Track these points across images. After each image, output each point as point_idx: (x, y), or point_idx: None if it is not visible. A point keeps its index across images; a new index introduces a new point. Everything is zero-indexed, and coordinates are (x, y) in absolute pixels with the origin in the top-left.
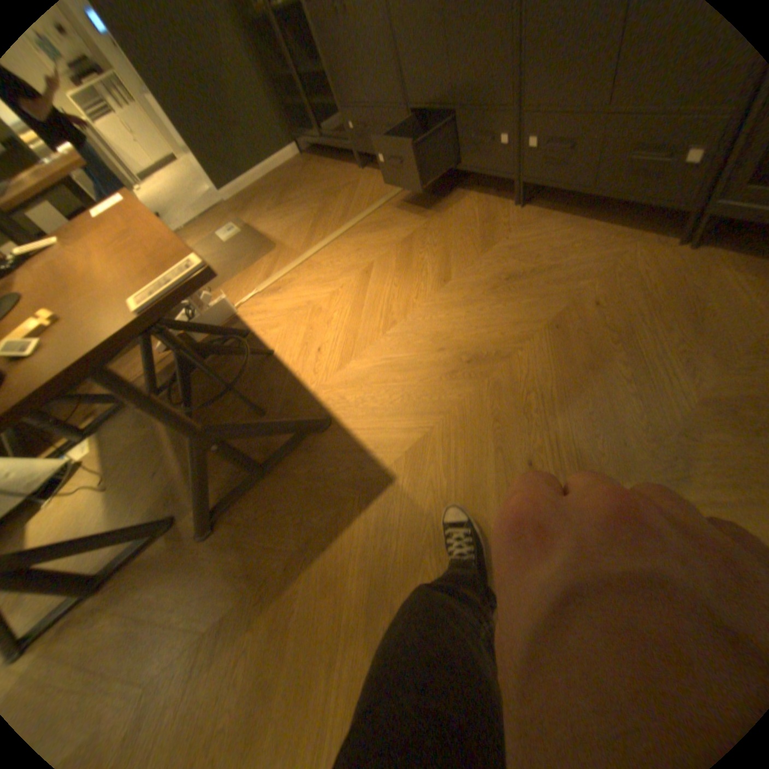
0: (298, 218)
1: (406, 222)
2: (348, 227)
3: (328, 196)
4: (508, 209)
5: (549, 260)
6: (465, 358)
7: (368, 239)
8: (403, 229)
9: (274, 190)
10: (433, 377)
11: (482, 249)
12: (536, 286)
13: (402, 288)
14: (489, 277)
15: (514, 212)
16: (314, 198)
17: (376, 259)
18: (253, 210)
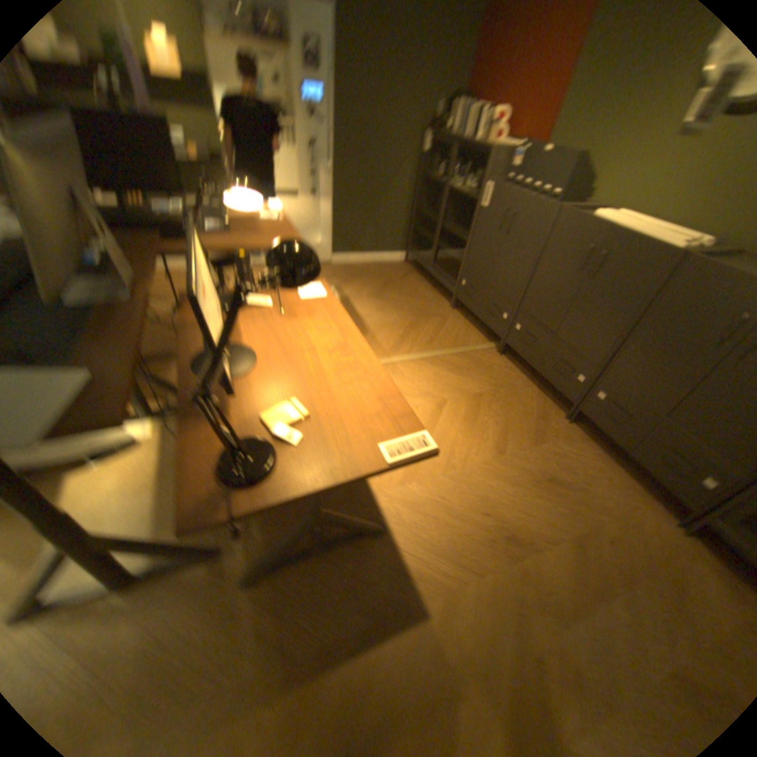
0: (391, 323)
1: (478, 382)
2: (431, 358)
3: (420, 318)
4: (558, 419)
5: (581, 483)
6: (504, 535)
7: (445, 378)
8: (474, 386)
9: (375, 283)
10: (476, 538)
11: (533, 443)
12: (568, 501)
13: (465, 440)
14: (534, 471)
15: (562, 424)
16: (408, 313)
17: (449, 401)
18: (354, 290)
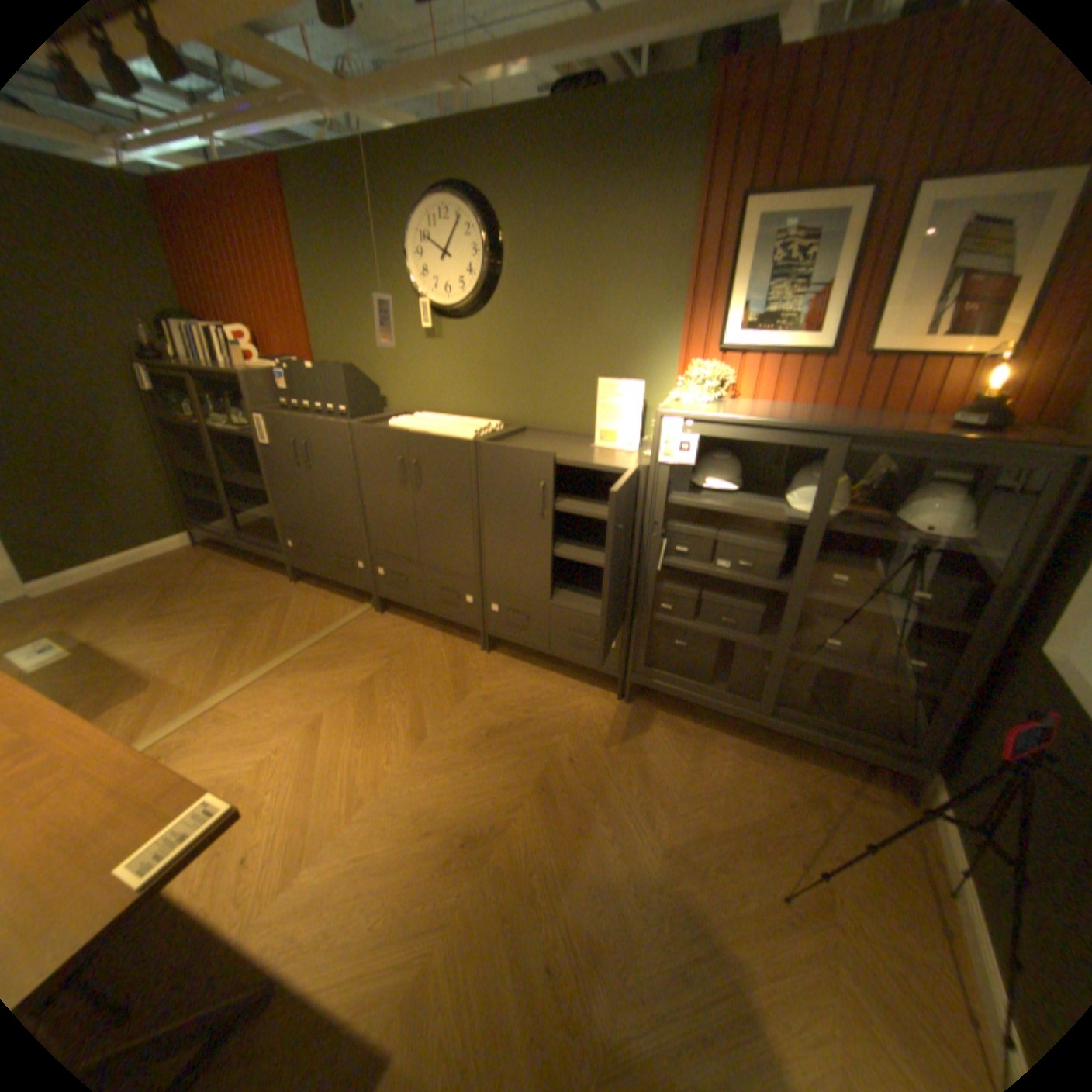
0: (193, 642)
1: (362, 661)
2: (281, 662)
3: (245, 614)
4: (475, 654)
5: (521, 713)
6: (456, 841)
7: (312, 680)
8: (359, 670)
9: (144, 593)
10: (421, 875)
11: (455, 699)
12: (514, 743)
13: (366, 750)
14: (467, 733)
15: (481, 657)
16: (221, 614)
17: (326, 710)
18: (101, 620)
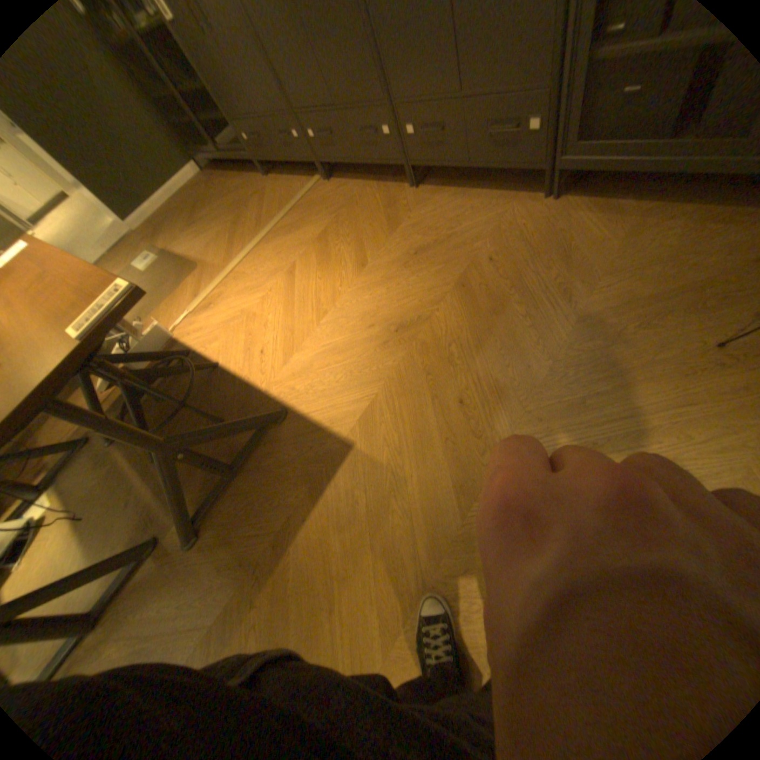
0: (214, 234)
1: (318, 220)
2: (265, 234)
3: (239, 208)
4: (406, 191)
5: (447, 230)
6: (393, 329)
7: (286, 241)
8: (316, 227)
9: (183, 211)
10: (369, 351)
11: (390, 232)
12: (440, 255)
13: (326, 280)
14: (400, 254)
15: (411, 193)
16: (226, 212)
17: (298, 259)
18: (166, 234)
